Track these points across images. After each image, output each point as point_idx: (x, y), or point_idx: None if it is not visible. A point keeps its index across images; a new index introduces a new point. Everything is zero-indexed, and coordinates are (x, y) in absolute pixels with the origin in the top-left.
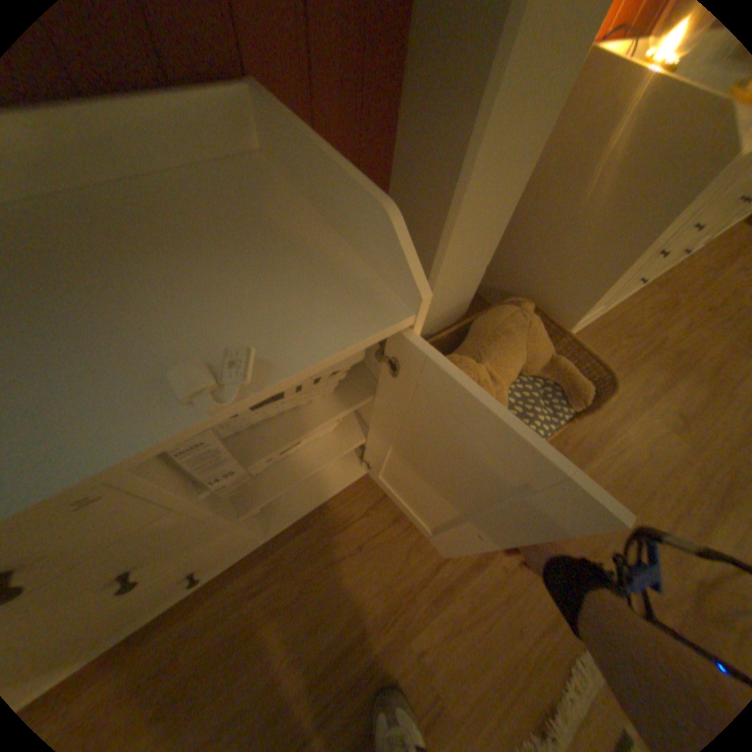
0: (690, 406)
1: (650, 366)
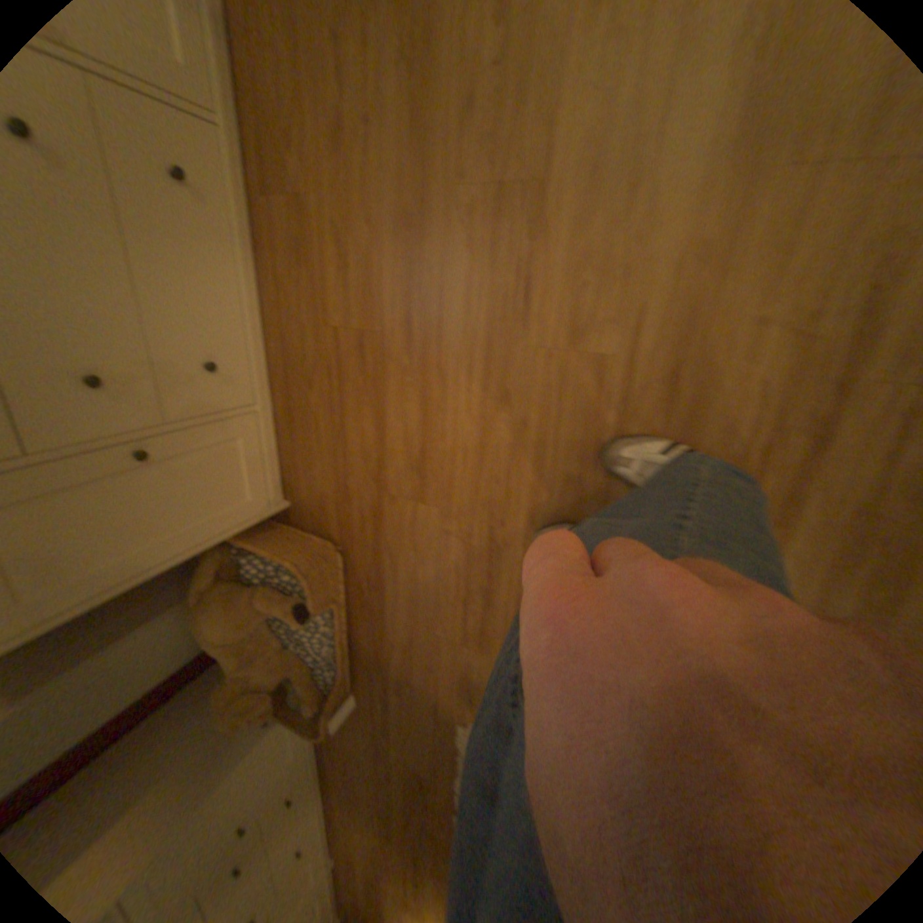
0: (408, 438)
1: (346, 411)
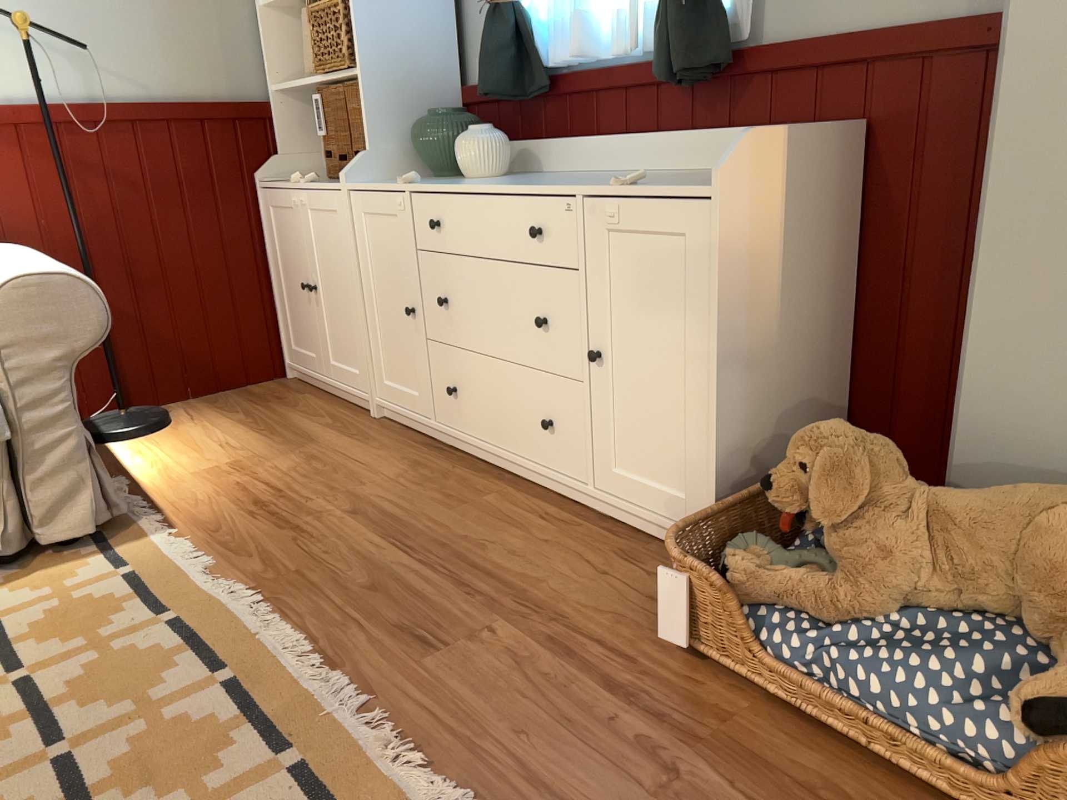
0: None
1: None
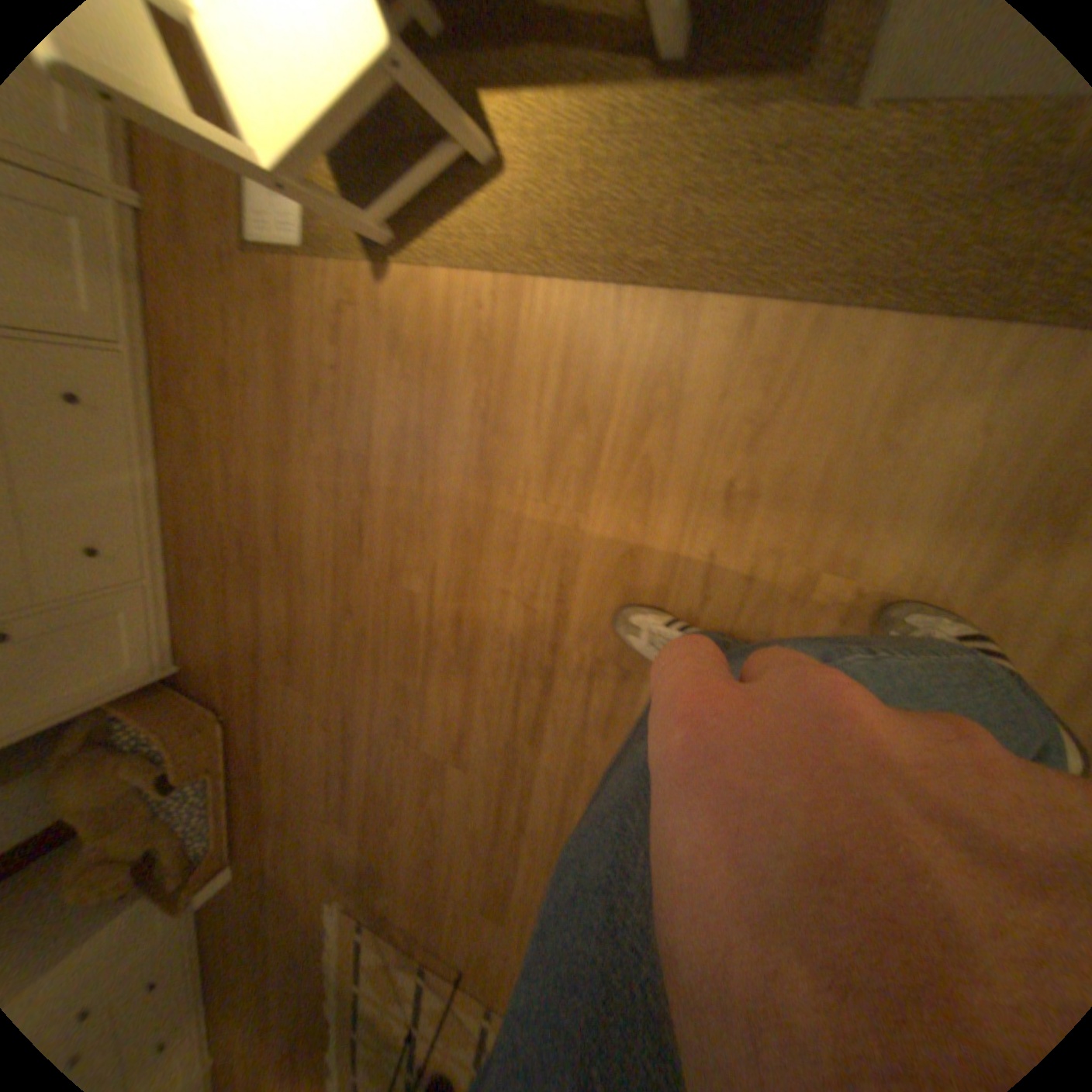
0: (273, 629)
1: (223, 595)
